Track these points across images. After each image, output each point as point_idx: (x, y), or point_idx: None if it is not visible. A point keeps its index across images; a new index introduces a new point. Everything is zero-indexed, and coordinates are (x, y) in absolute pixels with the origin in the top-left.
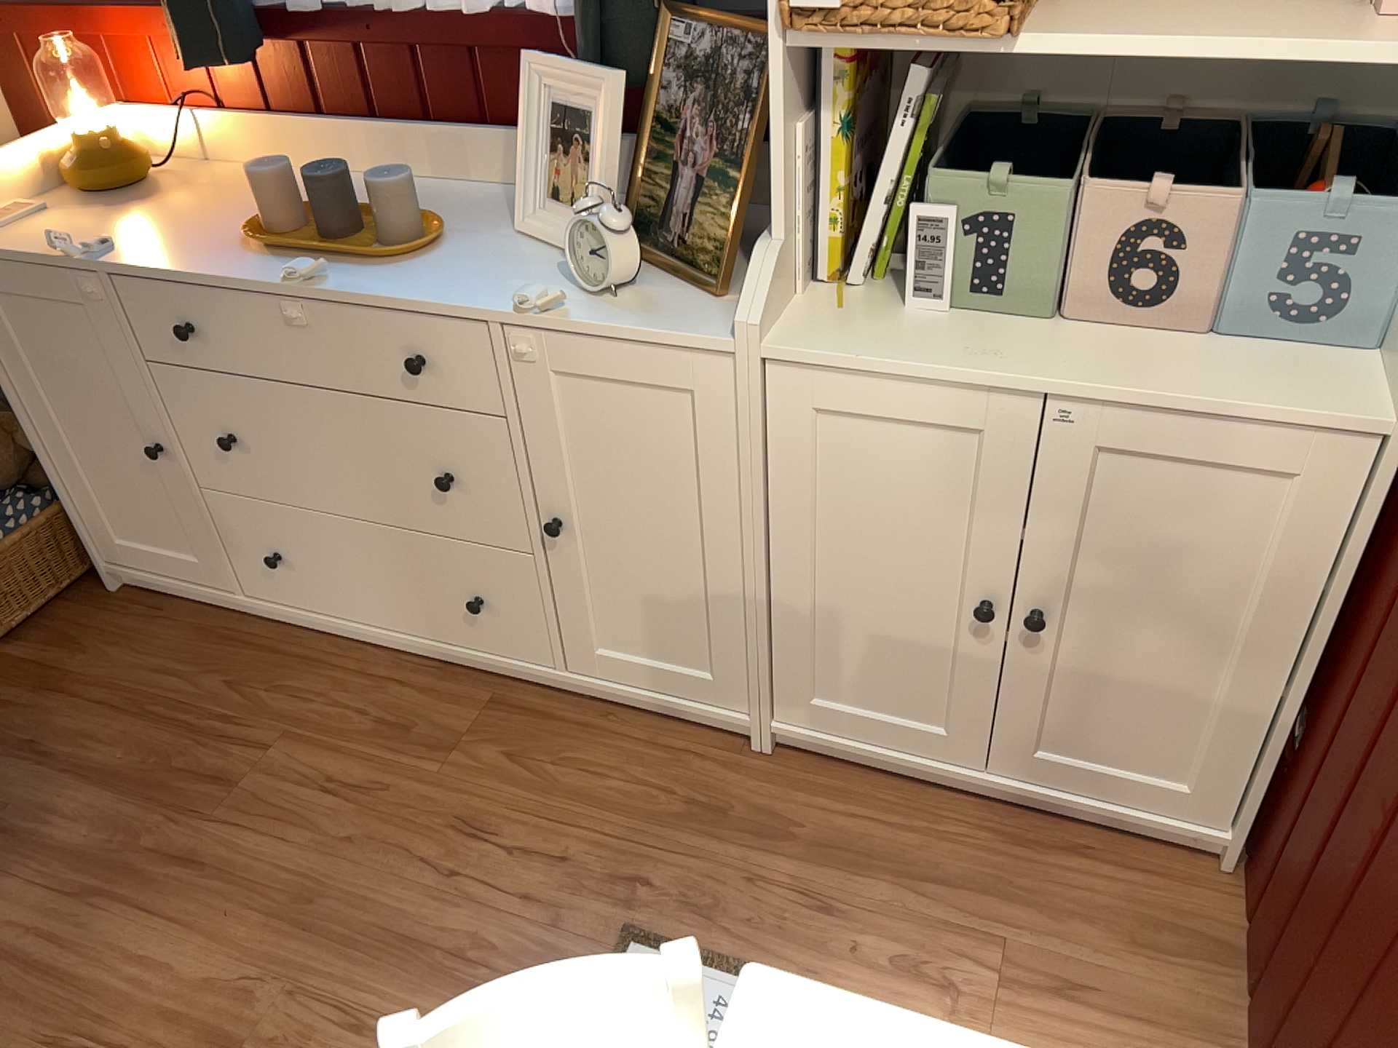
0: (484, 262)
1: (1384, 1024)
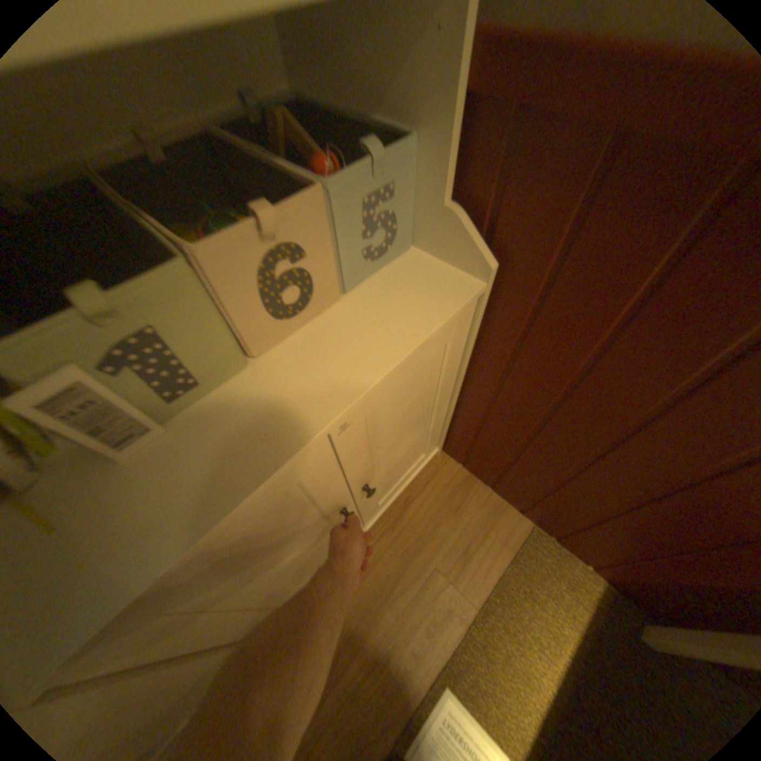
0: None
1: (654, 518)
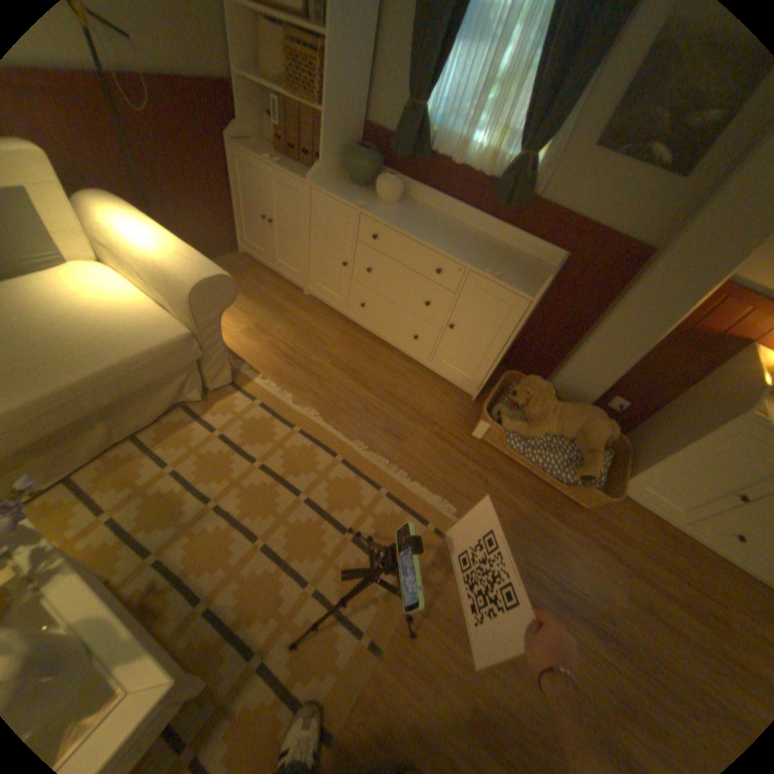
0: None
1: None
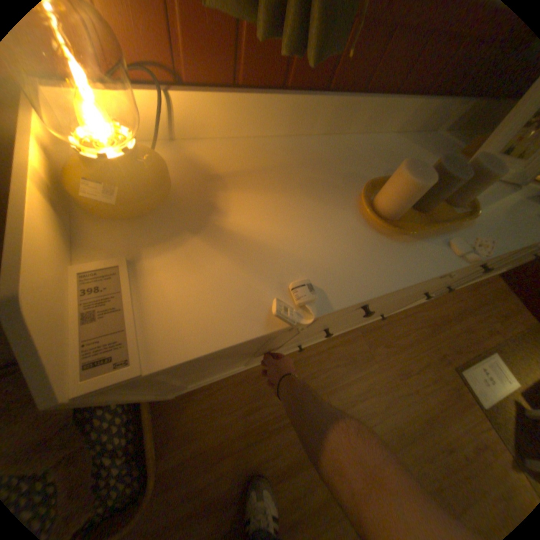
0: (493, 201)
1: None
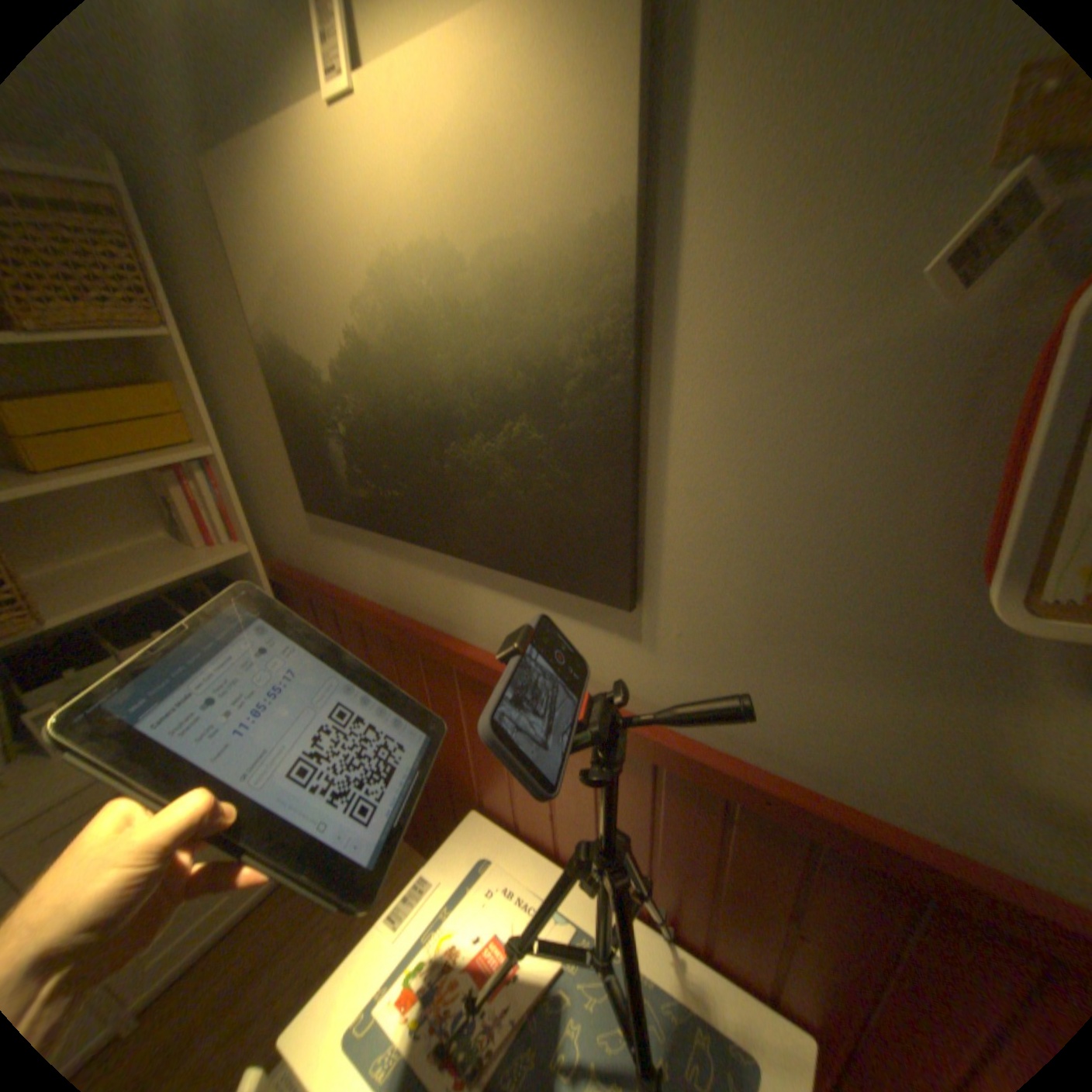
0: None
1: (434, 799)
